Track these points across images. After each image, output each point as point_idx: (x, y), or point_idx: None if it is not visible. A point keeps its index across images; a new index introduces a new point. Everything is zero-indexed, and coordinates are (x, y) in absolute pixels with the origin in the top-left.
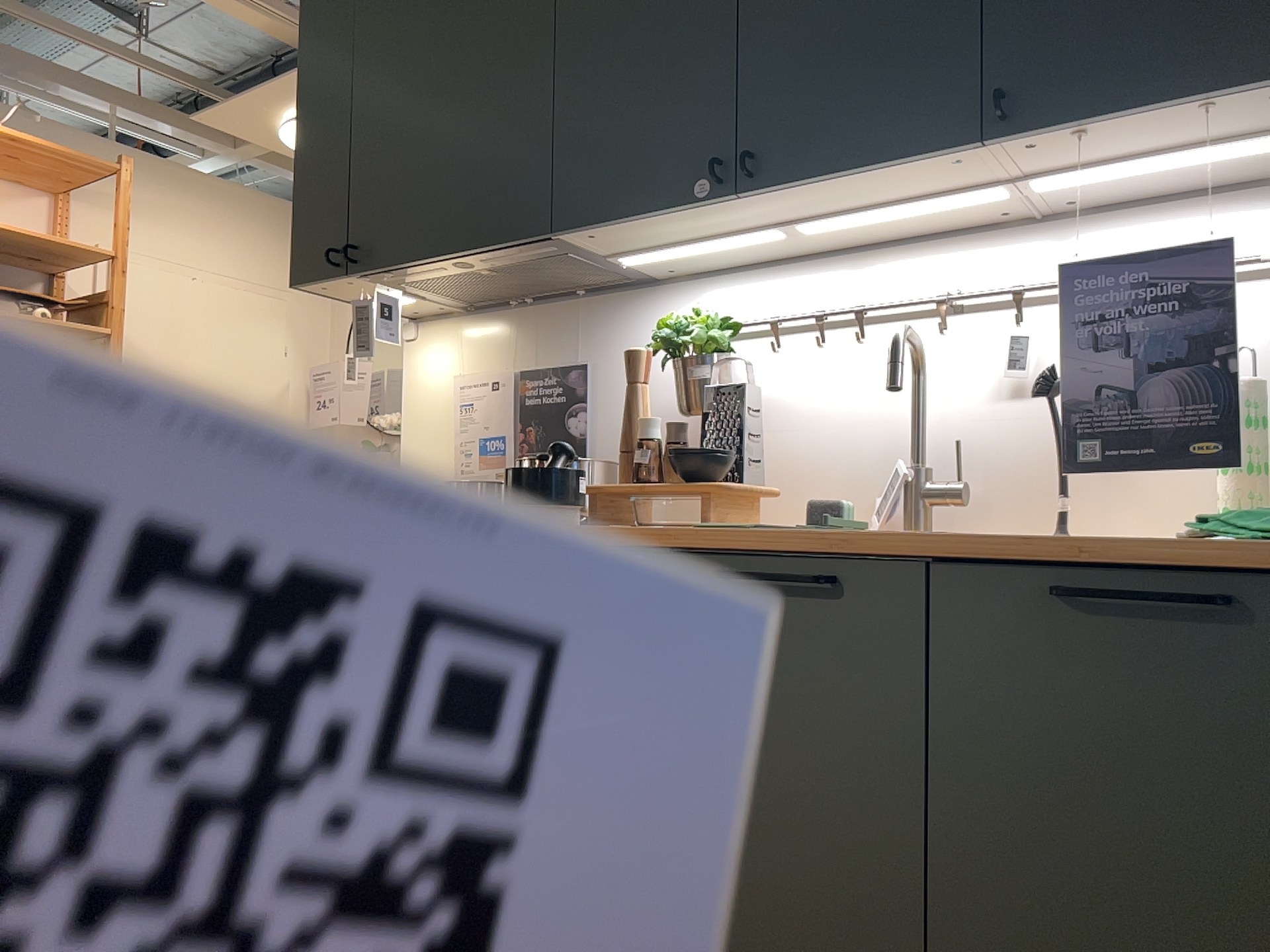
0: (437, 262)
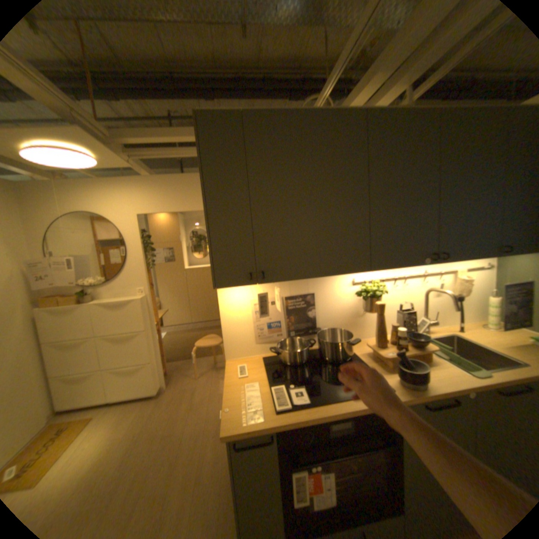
0: (307, 278)
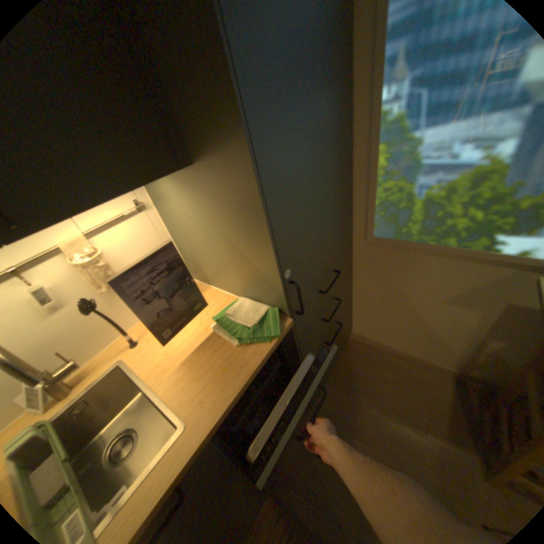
0: None
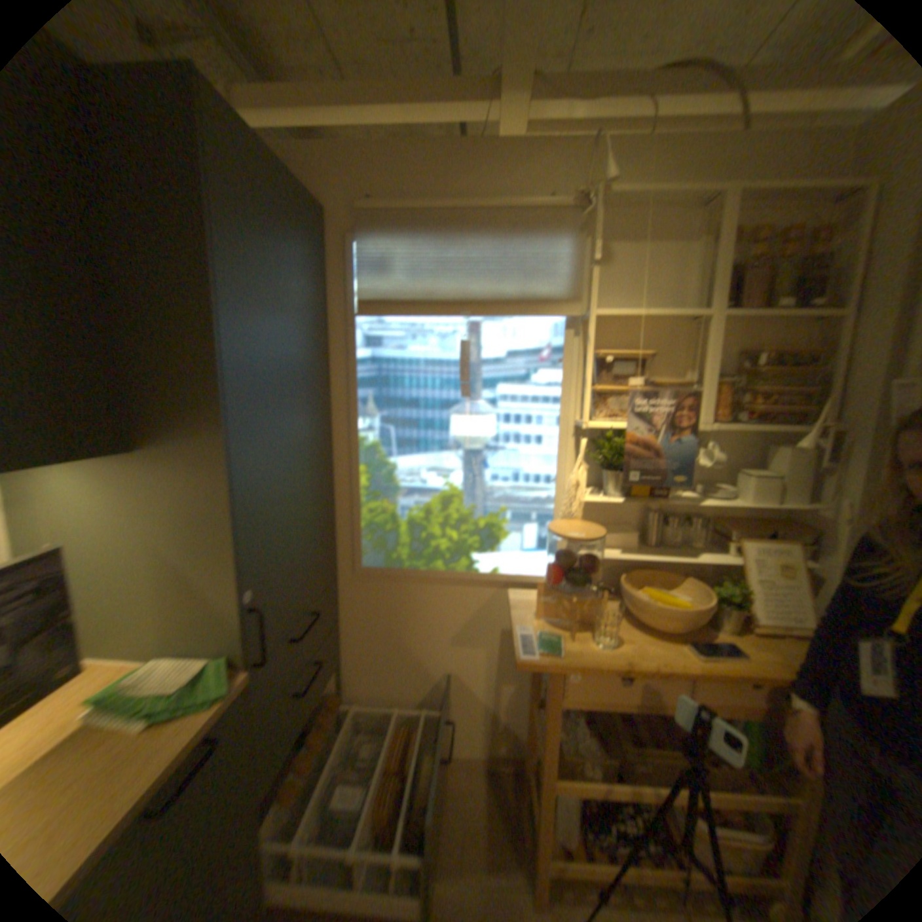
0: None
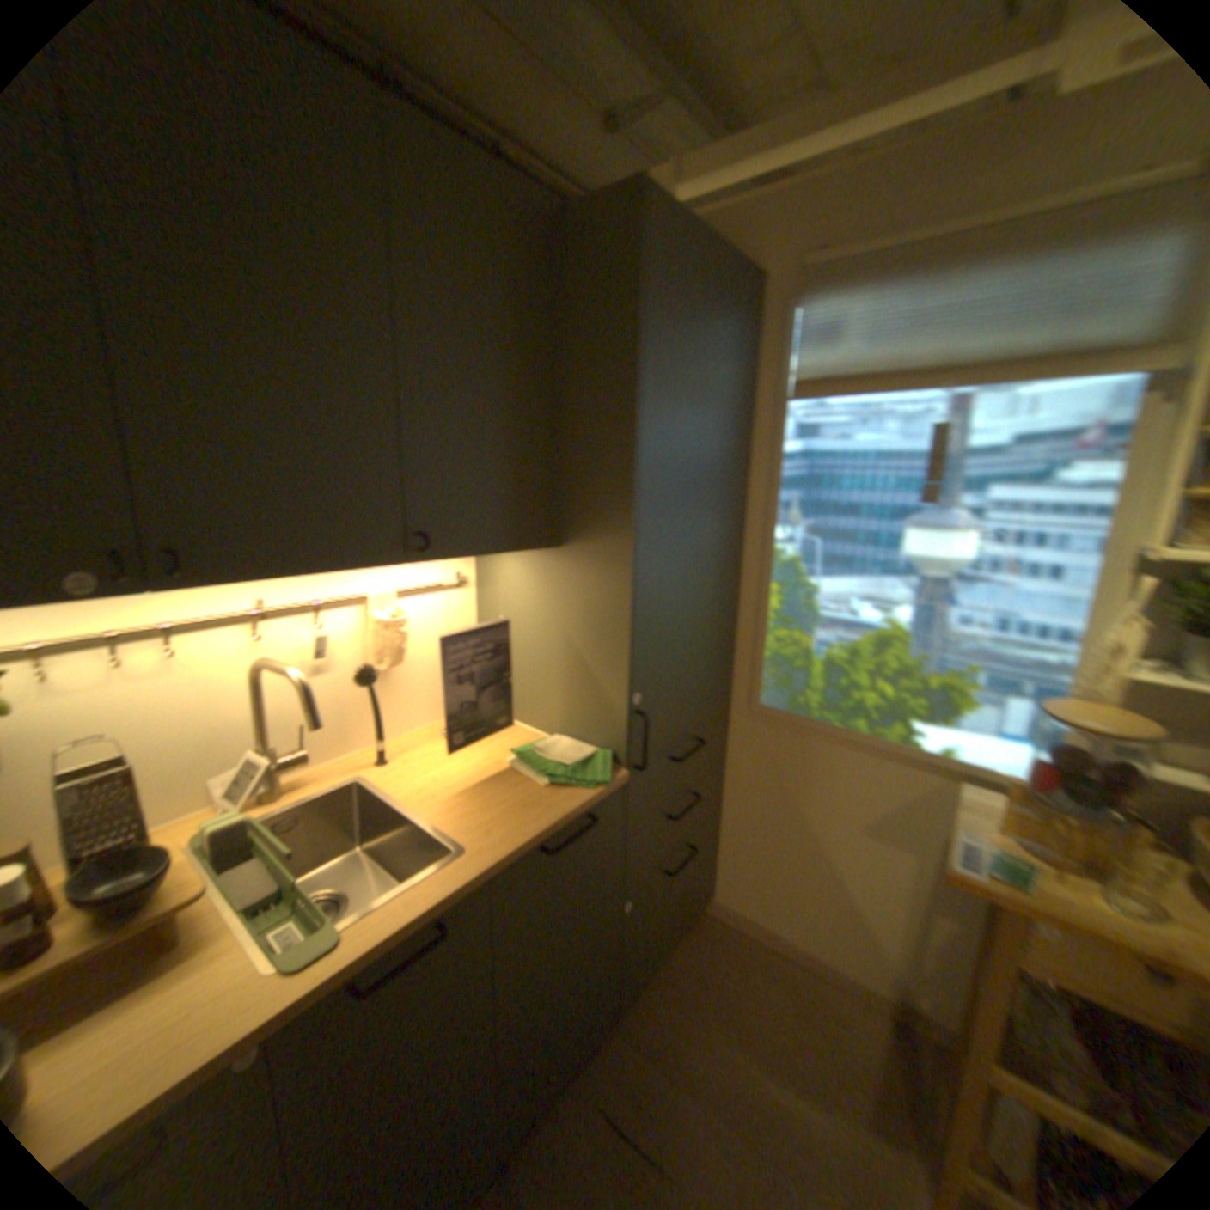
0: None
